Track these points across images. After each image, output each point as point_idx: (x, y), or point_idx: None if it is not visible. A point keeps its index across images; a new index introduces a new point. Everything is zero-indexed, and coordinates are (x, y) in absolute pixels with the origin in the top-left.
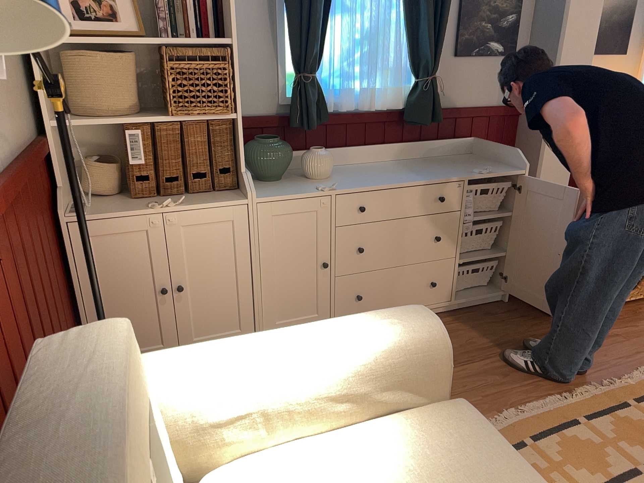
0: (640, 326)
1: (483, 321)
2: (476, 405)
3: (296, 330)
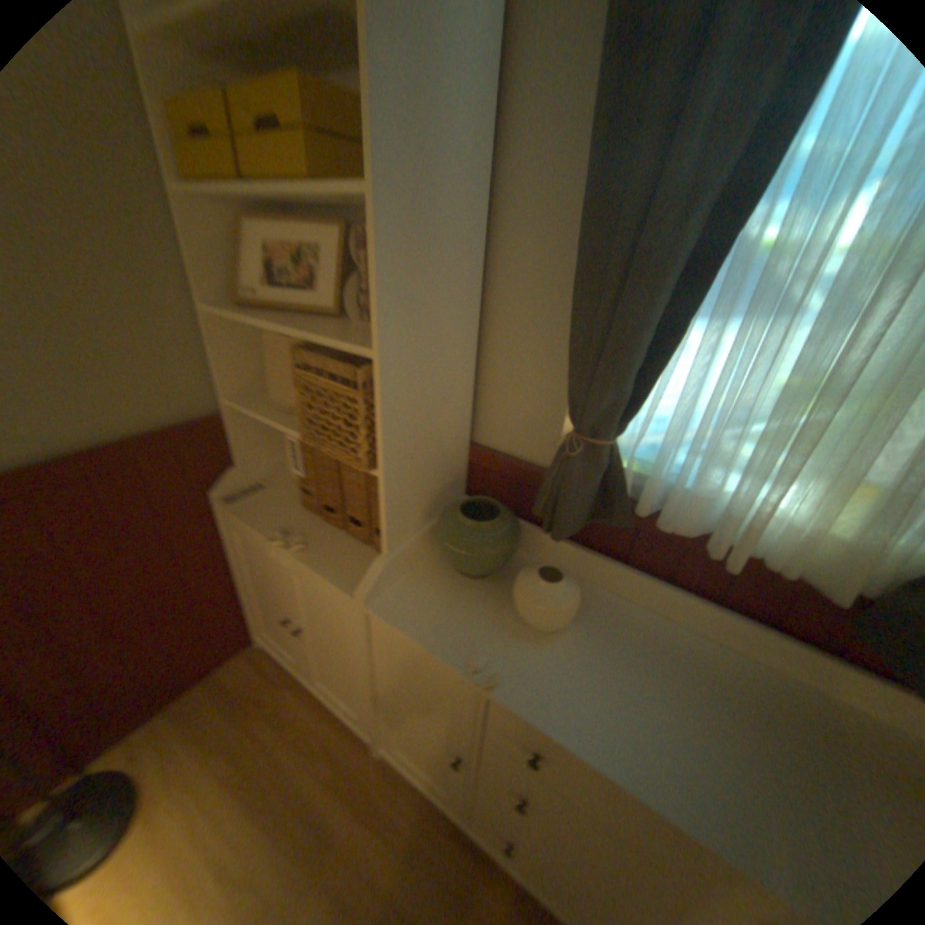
0: None
1: None
2: None
3: None
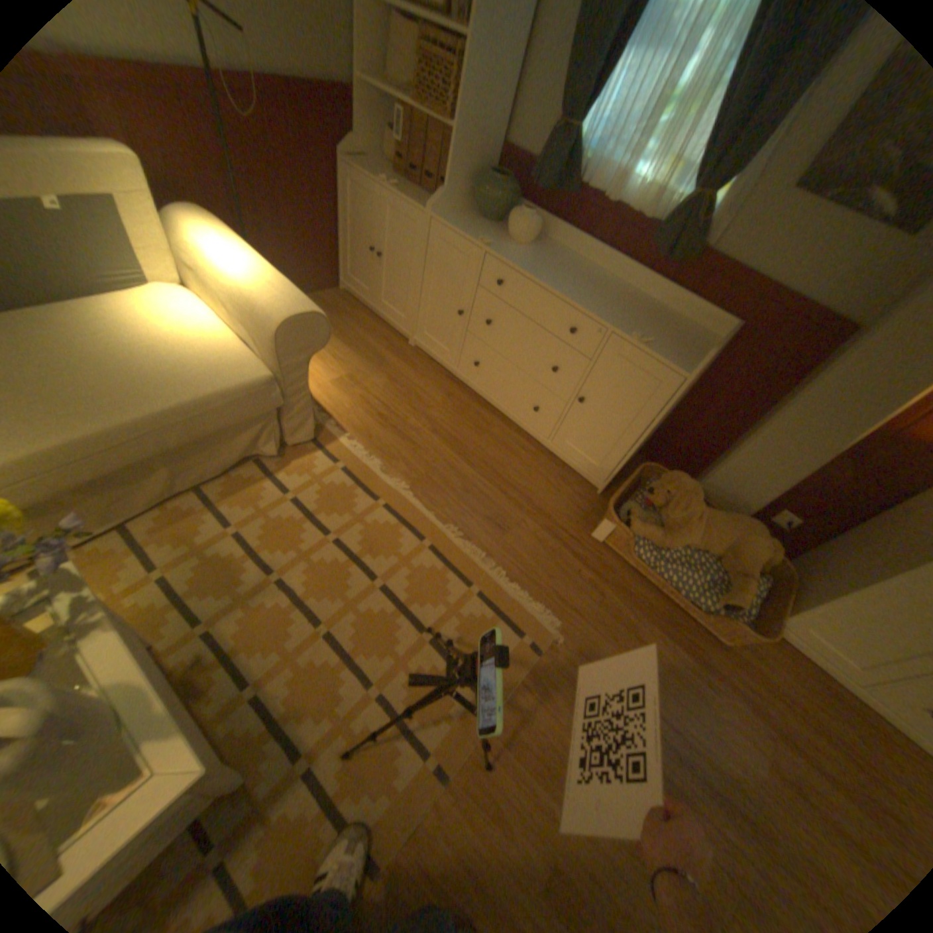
0: (640, 626)
1: (546, 476)
2: (413, 472)
3: (255, 262)
